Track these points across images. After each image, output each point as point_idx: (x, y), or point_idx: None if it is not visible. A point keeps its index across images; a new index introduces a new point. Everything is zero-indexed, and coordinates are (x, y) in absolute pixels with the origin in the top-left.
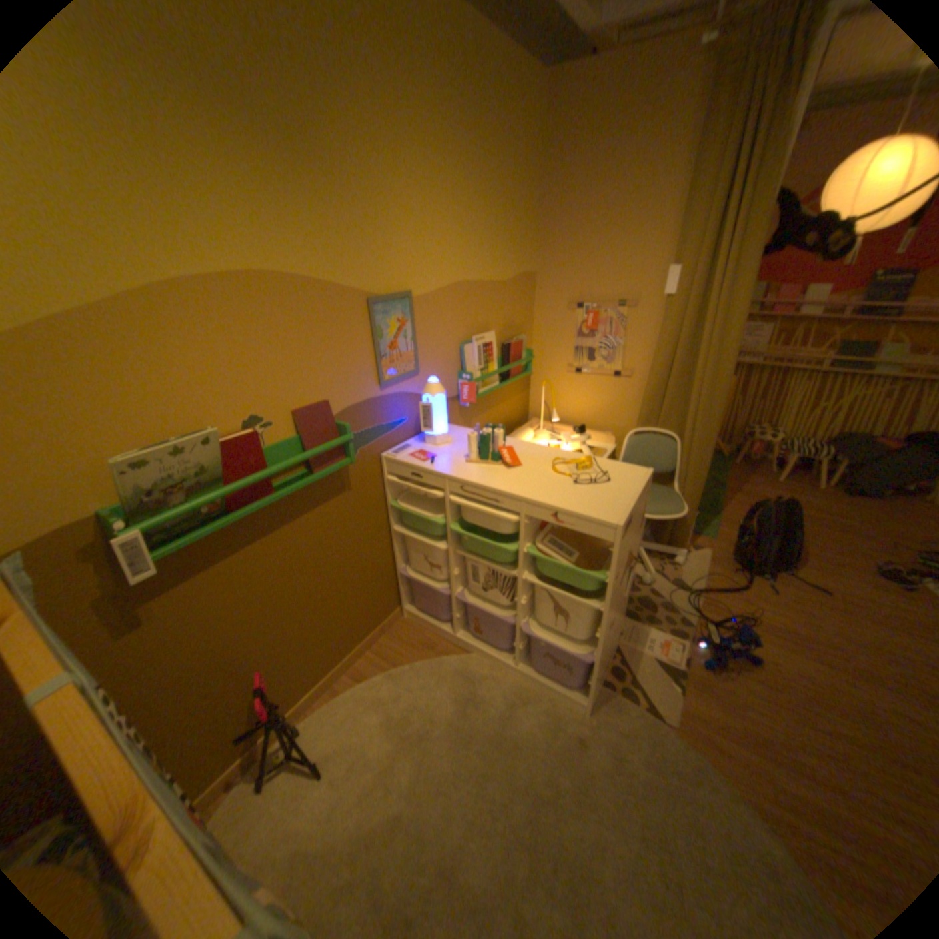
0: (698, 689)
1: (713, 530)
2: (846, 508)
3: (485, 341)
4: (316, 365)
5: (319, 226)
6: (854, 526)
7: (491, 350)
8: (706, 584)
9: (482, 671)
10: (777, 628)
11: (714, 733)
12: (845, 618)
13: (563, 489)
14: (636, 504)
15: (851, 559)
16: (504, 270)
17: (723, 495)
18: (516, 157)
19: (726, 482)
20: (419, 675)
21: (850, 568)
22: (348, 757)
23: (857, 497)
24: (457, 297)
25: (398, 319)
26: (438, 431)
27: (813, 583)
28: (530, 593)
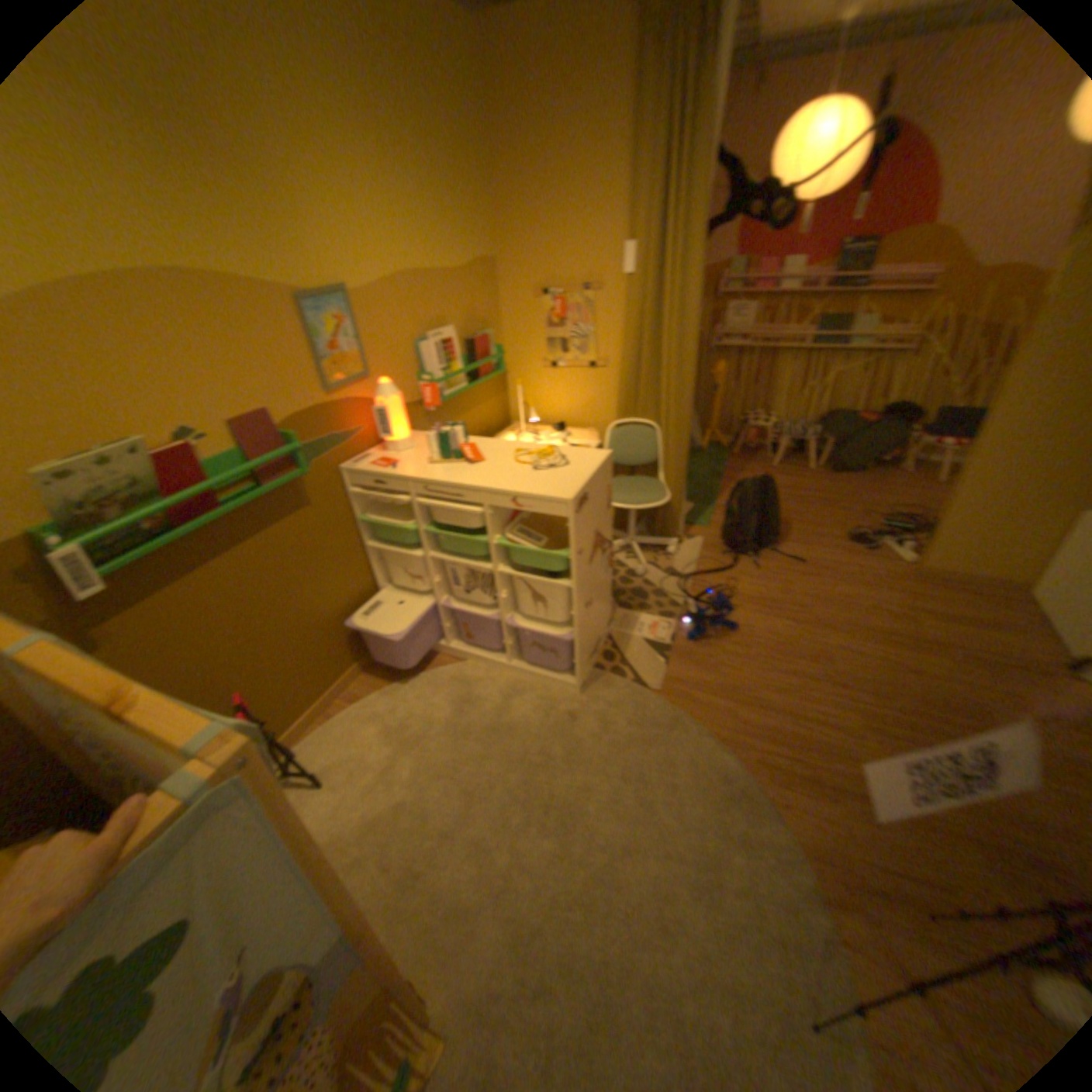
0: (678, 657)
1: (705, 519)
2: (829, 484)
3: (442, 338)
4: (243, 371)
5: (218, 215)
6: (833, 500)
7: (450, 348)
8: (693, 569)
9: (476, 674)
10: (753, 597)
11: (689, 688)
12: (813, 580)
13: (521, 477)
14: (587, 482)
15: (826, 529)
16: (453, 257)
17: (717, 485)
18: (447, 124)
19: (722, 472)
20: (413, 688)
21: (824, 537)
22: (346, 766)
23: (840, 473)
24: (400, 289)
25: (331, 316)
26: (397, 436)
27: (790, 555)
28: (509, 588)
